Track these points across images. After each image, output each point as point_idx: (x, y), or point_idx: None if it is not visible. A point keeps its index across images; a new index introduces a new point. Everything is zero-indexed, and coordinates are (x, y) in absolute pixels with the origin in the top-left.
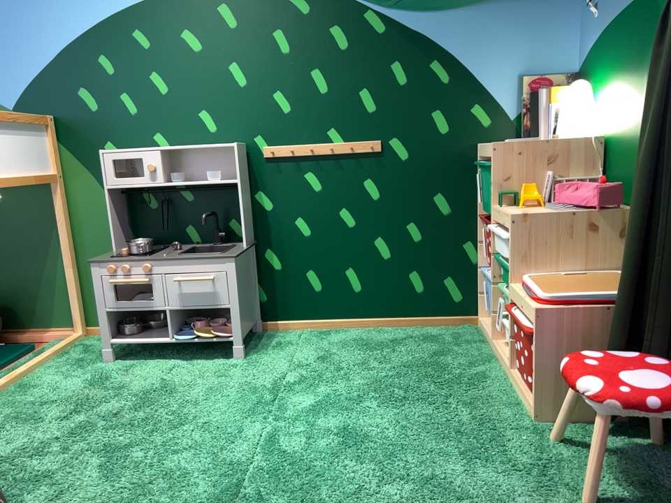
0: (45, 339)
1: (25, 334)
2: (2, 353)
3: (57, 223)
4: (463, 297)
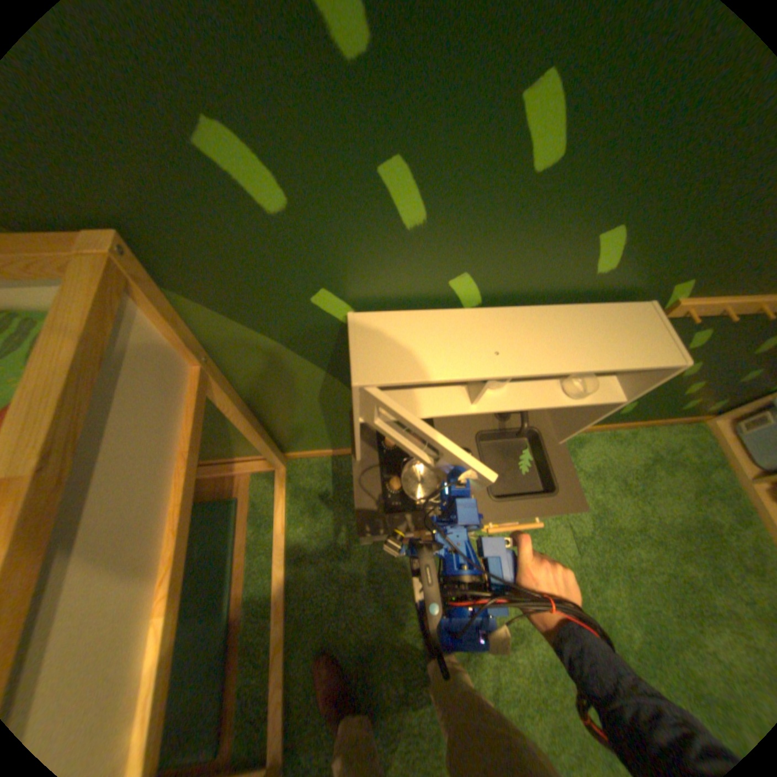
0: (236, 474)
1: (206, 474)
2: (209, 528)
3: (228, 413)
4: (720, 410)
